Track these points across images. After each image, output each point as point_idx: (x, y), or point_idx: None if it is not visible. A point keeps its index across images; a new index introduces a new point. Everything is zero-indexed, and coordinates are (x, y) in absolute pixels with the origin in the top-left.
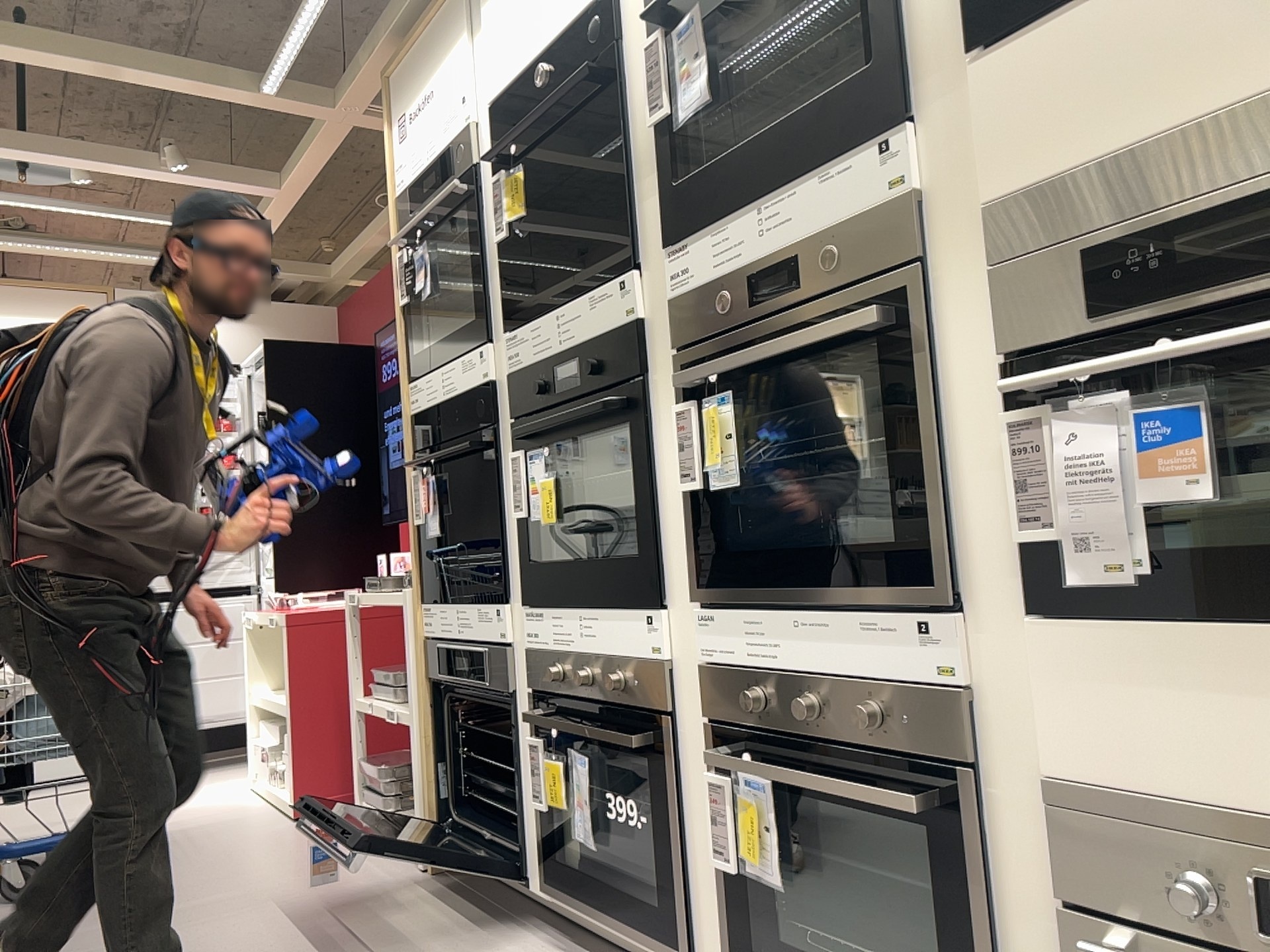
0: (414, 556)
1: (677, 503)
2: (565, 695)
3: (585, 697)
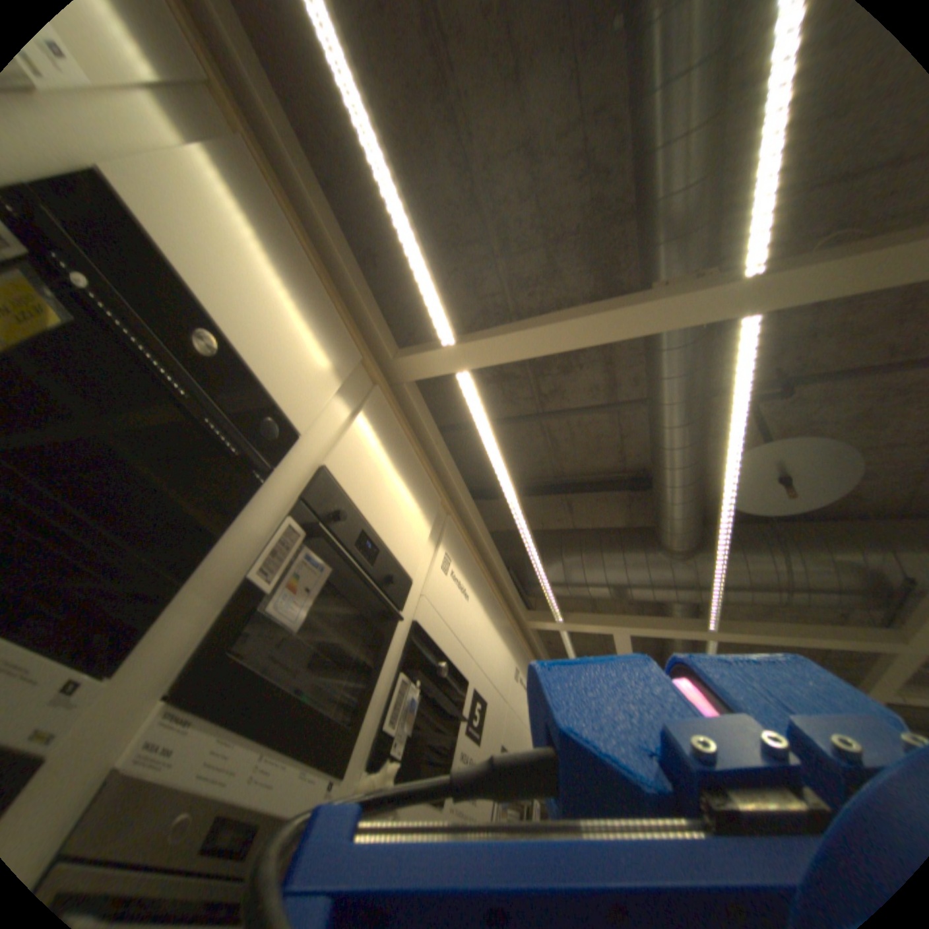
0: None
1: None
2: None
3: None
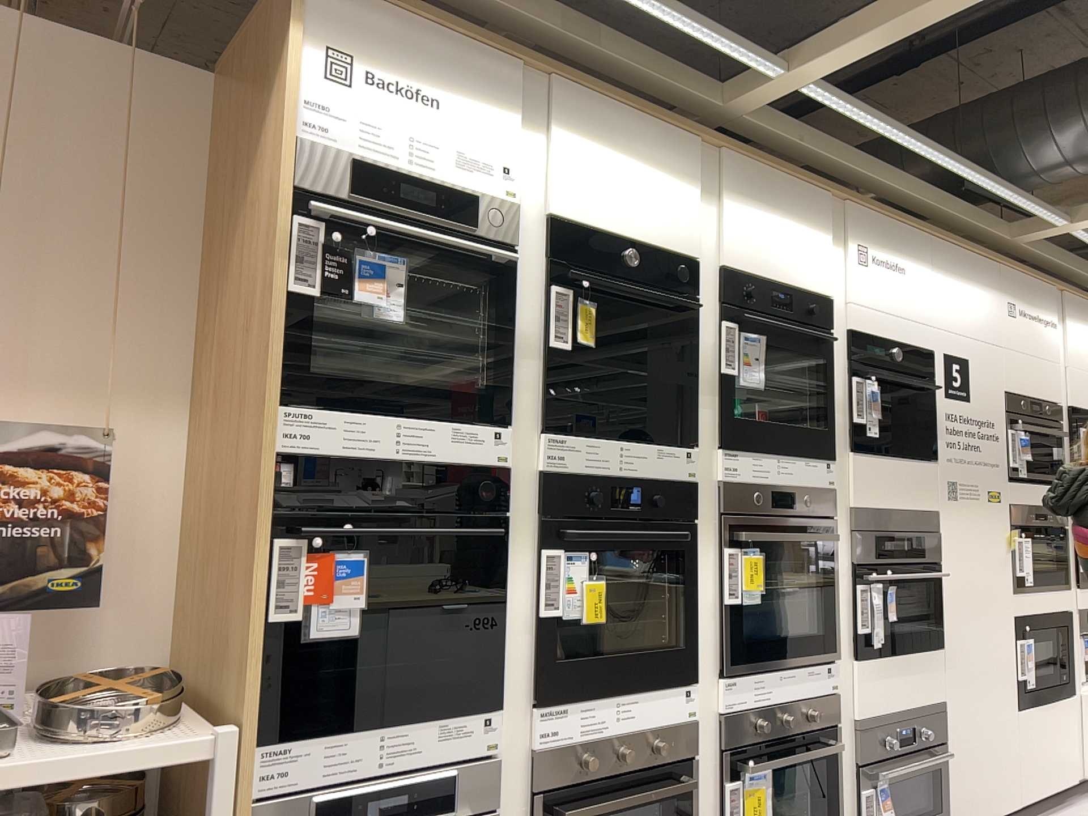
0: (256, 670)
1: (707, 609)
2: (588, 778)
3: (616, 771)
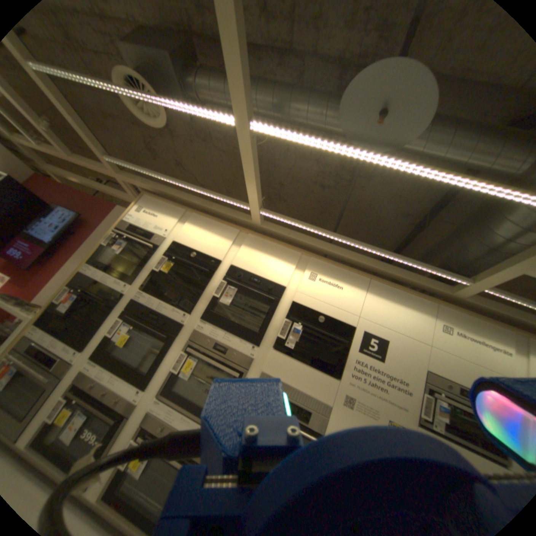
0: (43, 311)
1: (165, 370)
2: (88, 394)
3: (97, 399)
